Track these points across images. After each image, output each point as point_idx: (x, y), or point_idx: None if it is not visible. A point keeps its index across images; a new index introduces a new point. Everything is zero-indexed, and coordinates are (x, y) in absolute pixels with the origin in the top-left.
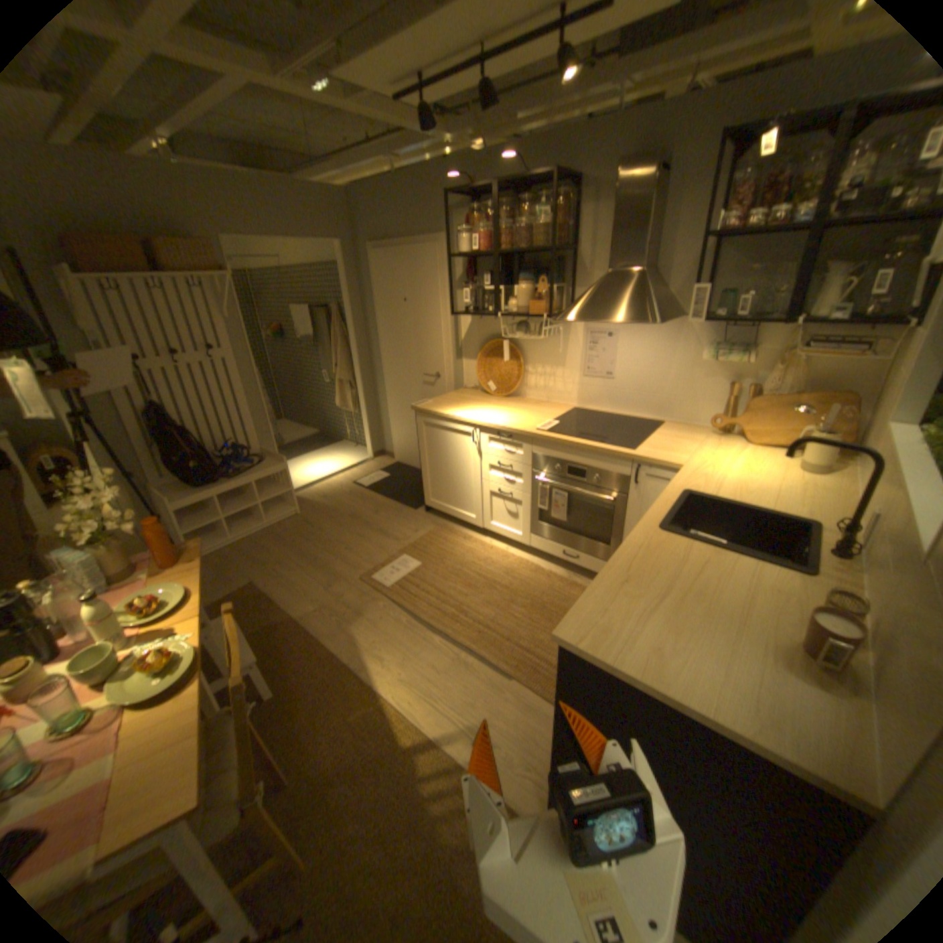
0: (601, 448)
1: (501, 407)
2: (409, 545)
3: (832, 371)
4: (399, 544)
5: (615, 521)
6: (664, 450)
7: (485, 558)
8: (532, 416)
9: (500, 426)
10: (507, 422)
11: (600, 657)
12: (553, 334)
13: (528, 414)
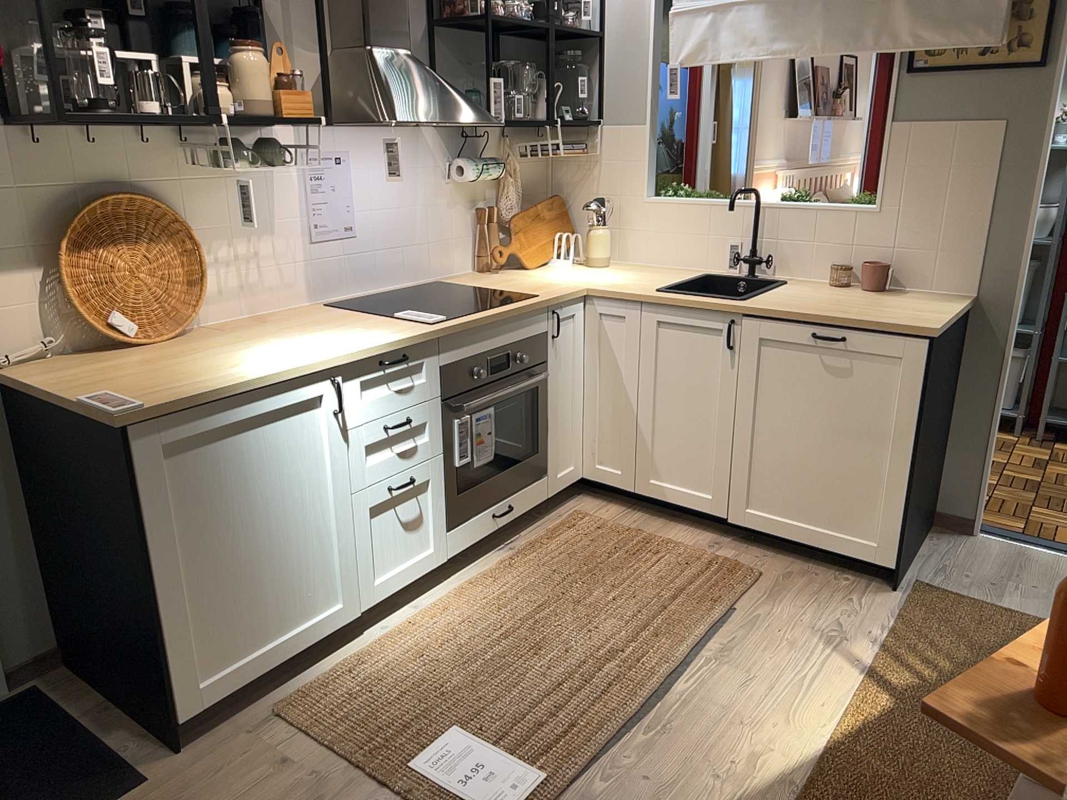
0: (526, 305)
1: (255, 341)
2: (361, 765)
3: (526, 181)
4: (343, 794)
5: (539, 410)
6: (541, 288)
7: (450, 630)
8: (347, 325)
9: (390, 342)
10: (370, 337)
11: (944, 321)
12: (244, 170)
13: (332, 327)
